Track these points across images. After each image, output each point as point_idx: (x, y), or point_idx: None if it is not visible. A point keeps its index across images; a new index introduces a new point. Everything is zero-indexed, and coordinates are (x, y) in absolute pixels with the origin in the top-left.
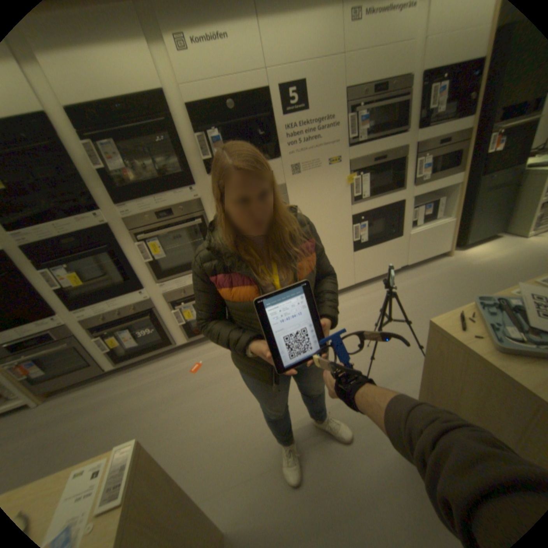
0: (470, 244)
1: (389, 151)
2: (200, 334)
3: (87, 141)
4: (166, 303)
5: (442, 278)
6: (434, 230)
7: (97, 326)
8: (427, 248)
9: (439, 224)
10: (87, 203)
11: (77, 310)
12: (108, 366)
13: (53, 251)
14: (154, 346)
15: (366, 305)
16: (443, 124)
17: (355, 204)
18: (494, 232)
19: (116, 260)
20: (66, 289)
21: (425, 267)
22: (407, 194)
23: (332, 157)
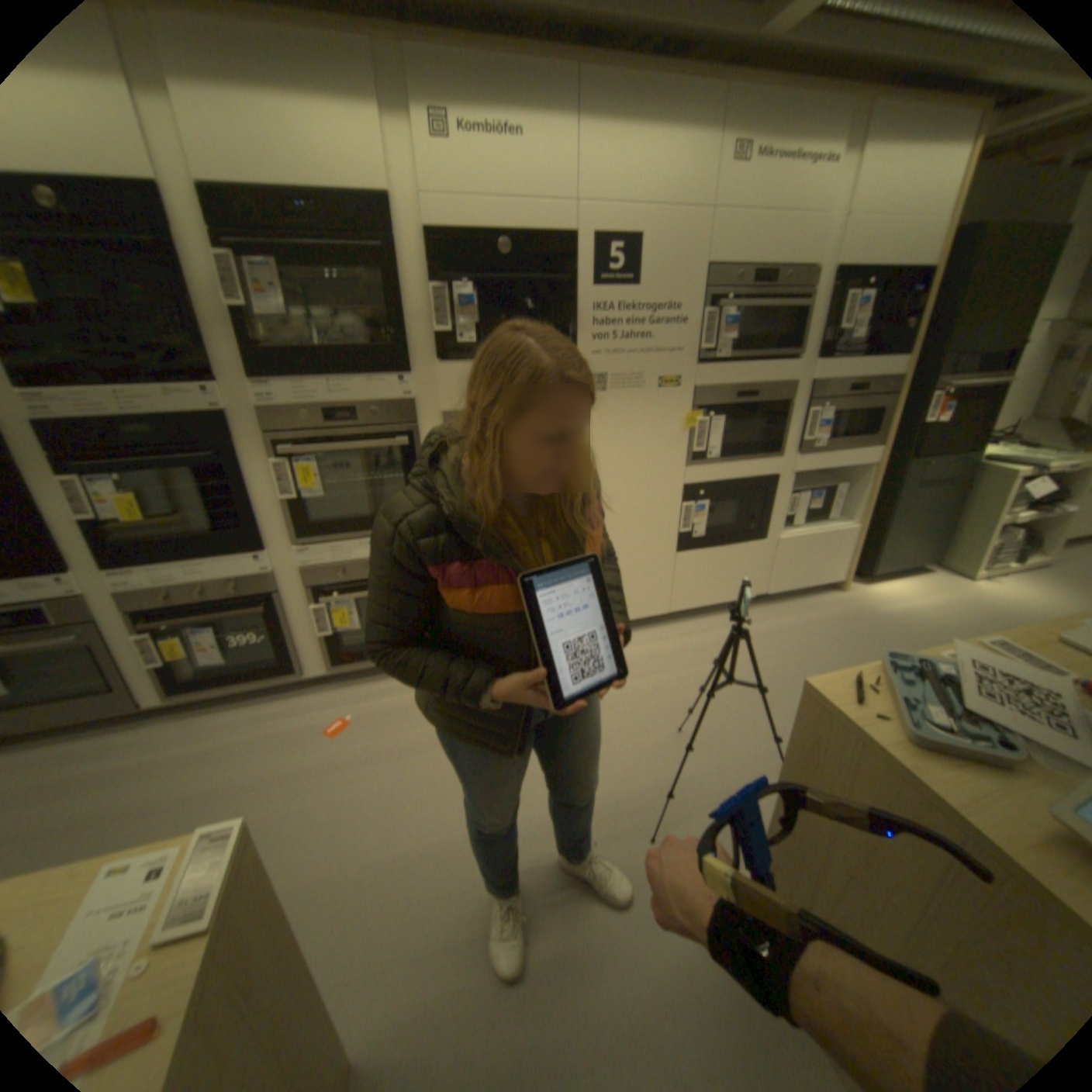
0: (879, 576)
1: (764, 385)
2: (358, 663)
3: (227, 255)
4: (303, 589)
5: (825, 627)
6: (823, 540)
7: (151, 612)
8: (806, 570)
9: (833, 530)
10: (195, 367)
11: (118, 572)
12: (151, 699)
13: (101, 445)
14: (258, 673)
15: (685, 657)
16: (860, 359)
17: (693, 466)
18: (923, 562)
19: (222, 486)
20: (105, 525)
21: (799, 605)
22: (785, 466)
23: (666, 375)
